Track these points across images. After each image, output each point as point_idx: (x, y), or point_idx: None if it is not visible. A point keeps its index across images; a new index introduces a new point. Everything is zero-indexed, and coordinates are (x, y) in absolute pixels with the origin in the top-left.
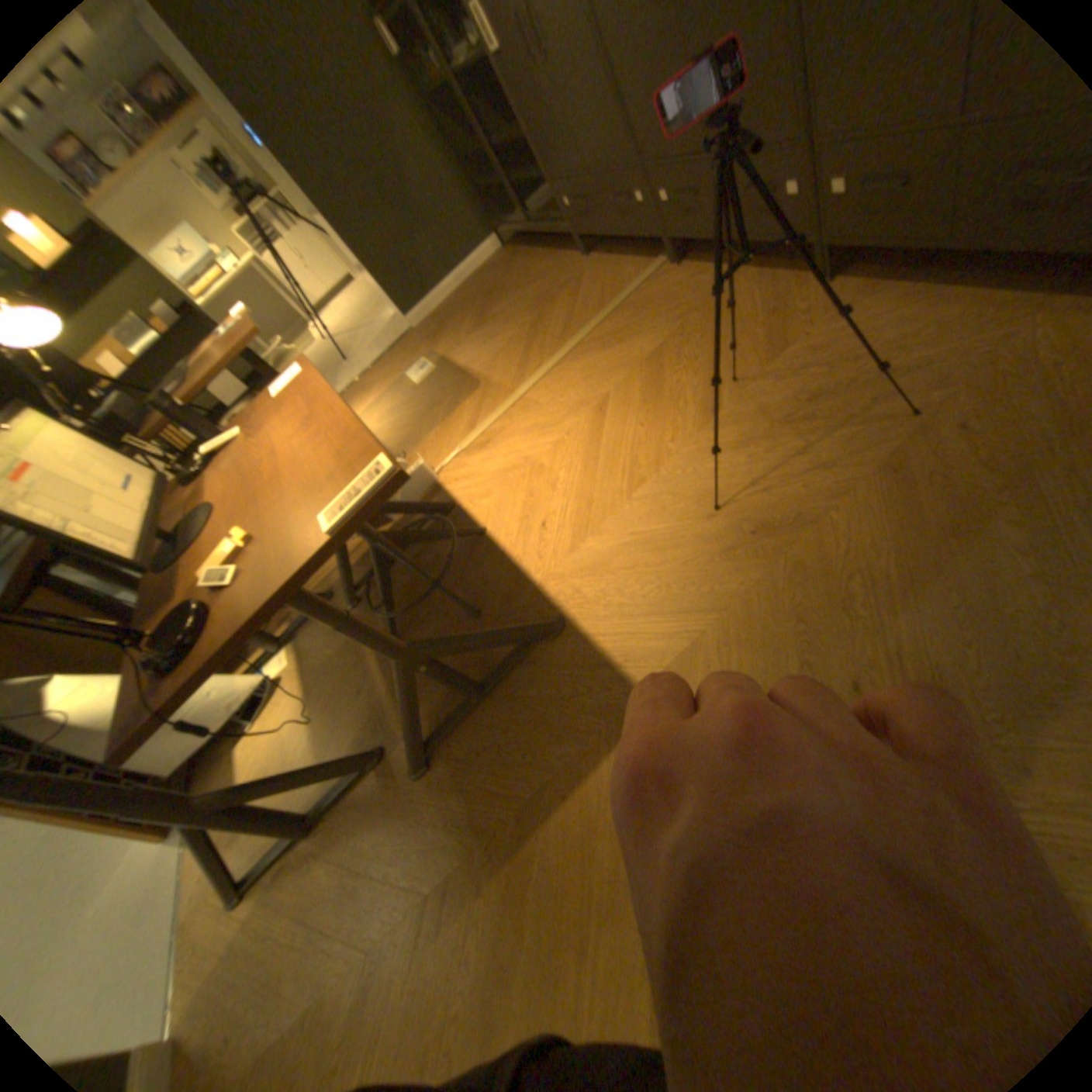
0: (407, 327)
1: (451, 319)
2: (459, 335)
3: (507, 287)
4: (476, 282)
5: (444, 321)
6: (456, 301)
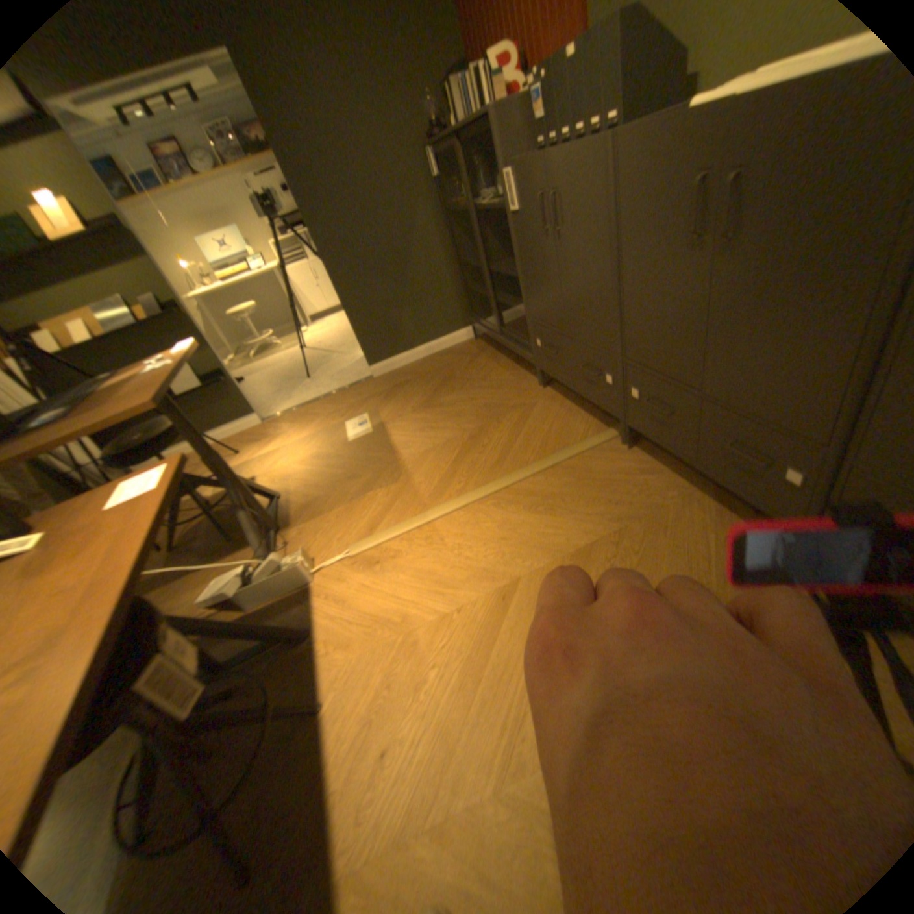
0: (368, 373)
1: (405, 386)
2: (404, 407)
3: (463, 380)
4: (440, 360)
5: (399, 385)
6: (417, 369)
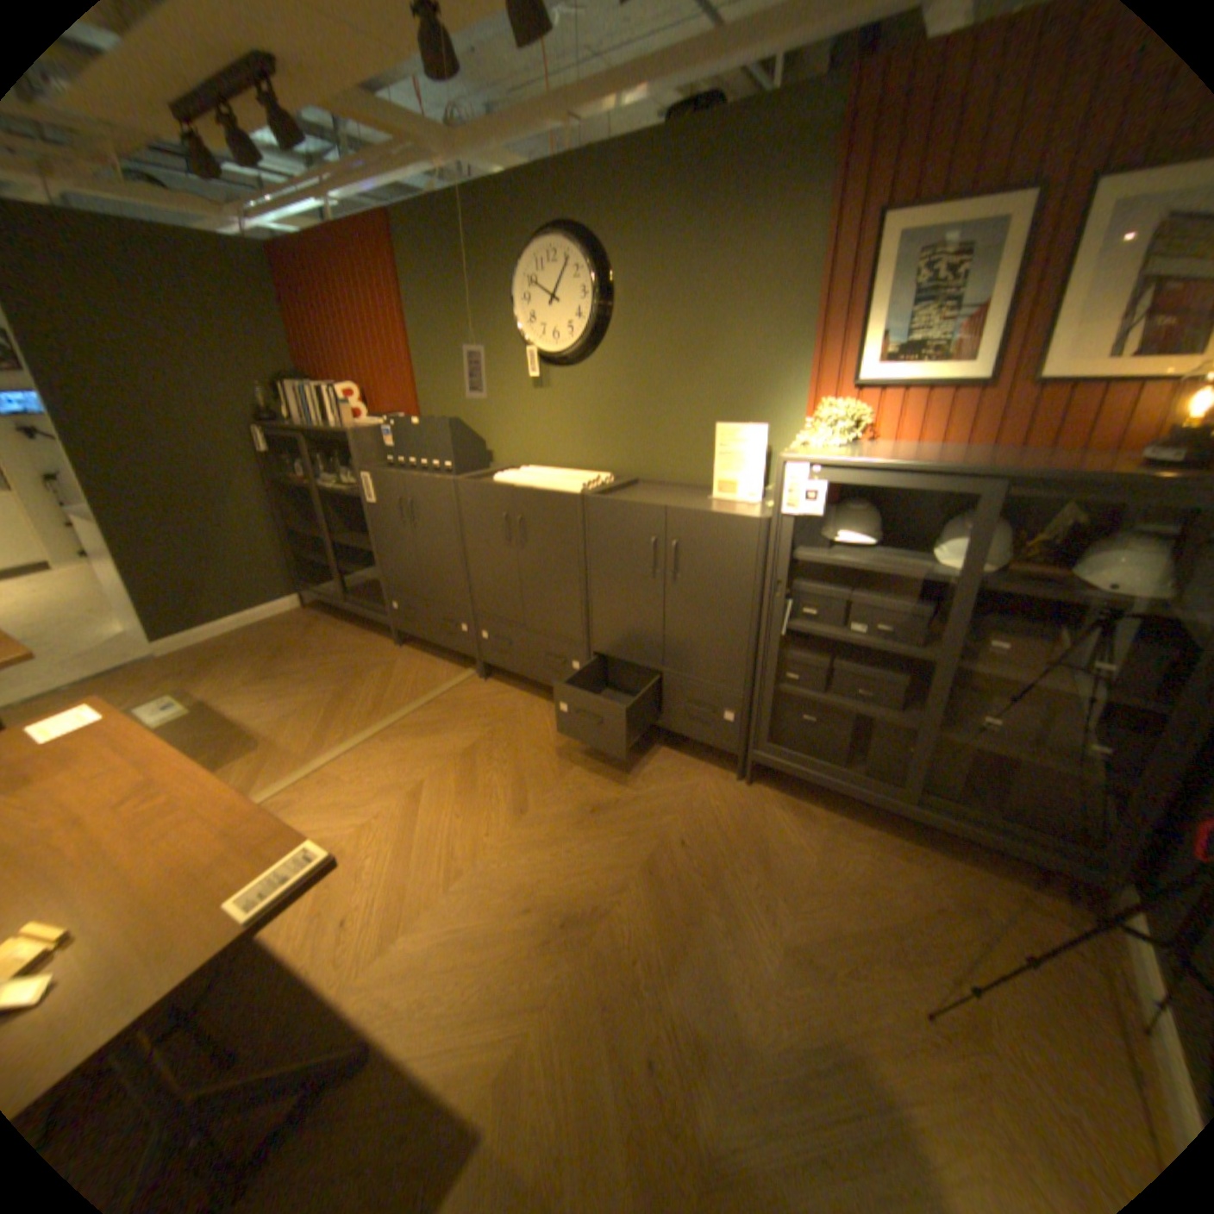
0: (142, 653)
1: (218, 662)
2: (229, 683)
3: (303, 649)
4: (260, 633)
5: (208, 662)
6: (229, 644)
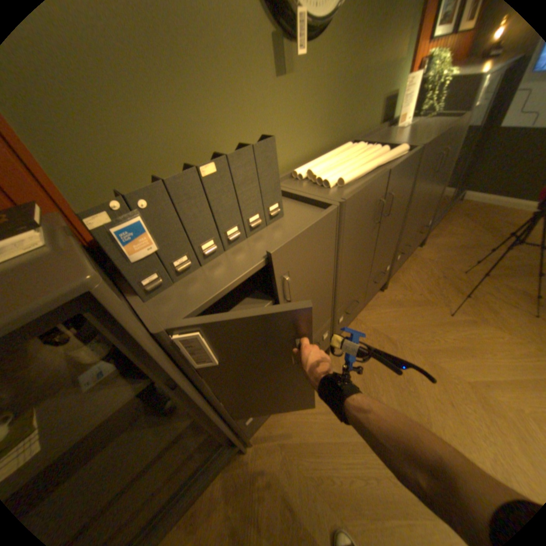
0: None
1: None
2: None
3: None
4: None
5: None
6: None
